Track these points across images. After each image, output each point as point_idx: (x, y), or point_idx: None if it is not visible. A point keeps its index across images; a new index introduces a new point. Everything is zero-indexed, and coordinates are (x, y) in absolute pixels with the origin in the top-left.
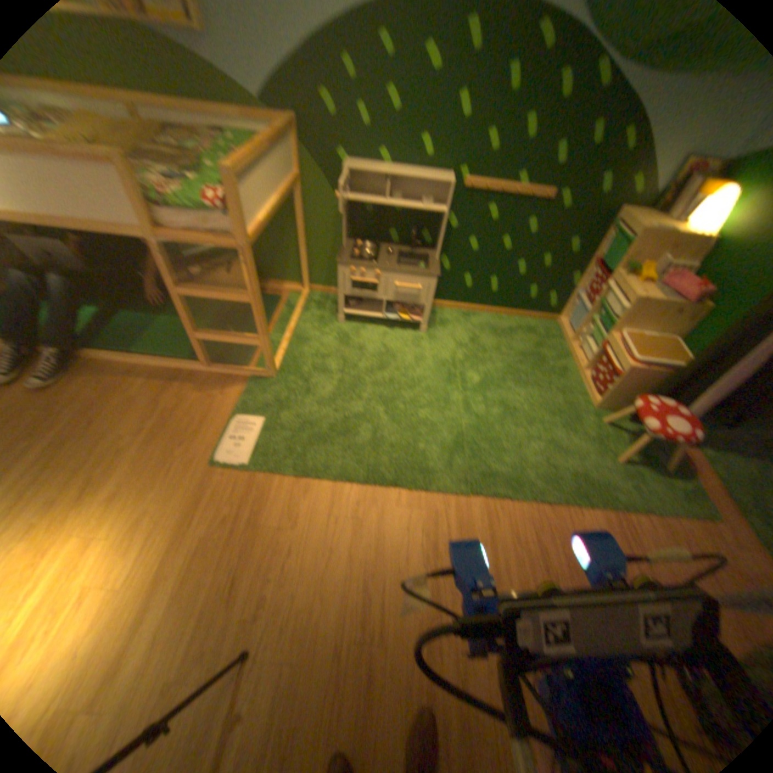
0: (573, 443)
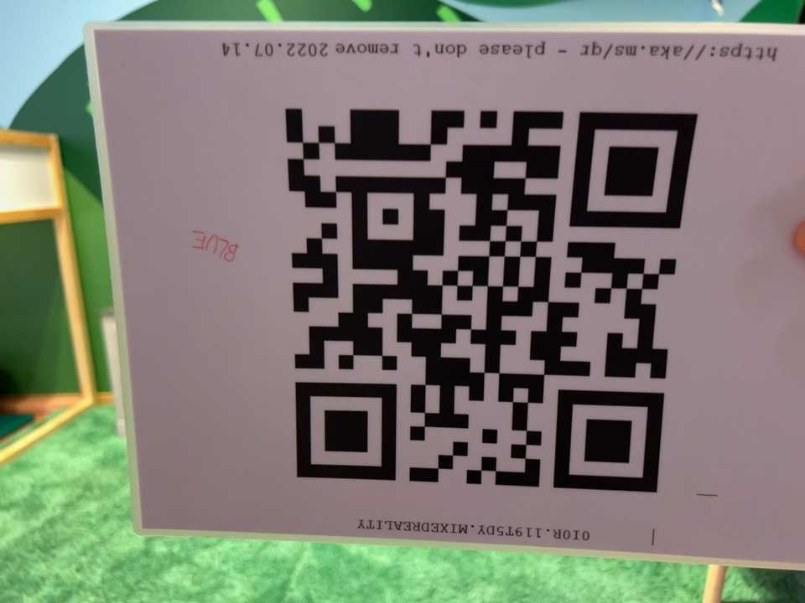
0: (588, 584)
